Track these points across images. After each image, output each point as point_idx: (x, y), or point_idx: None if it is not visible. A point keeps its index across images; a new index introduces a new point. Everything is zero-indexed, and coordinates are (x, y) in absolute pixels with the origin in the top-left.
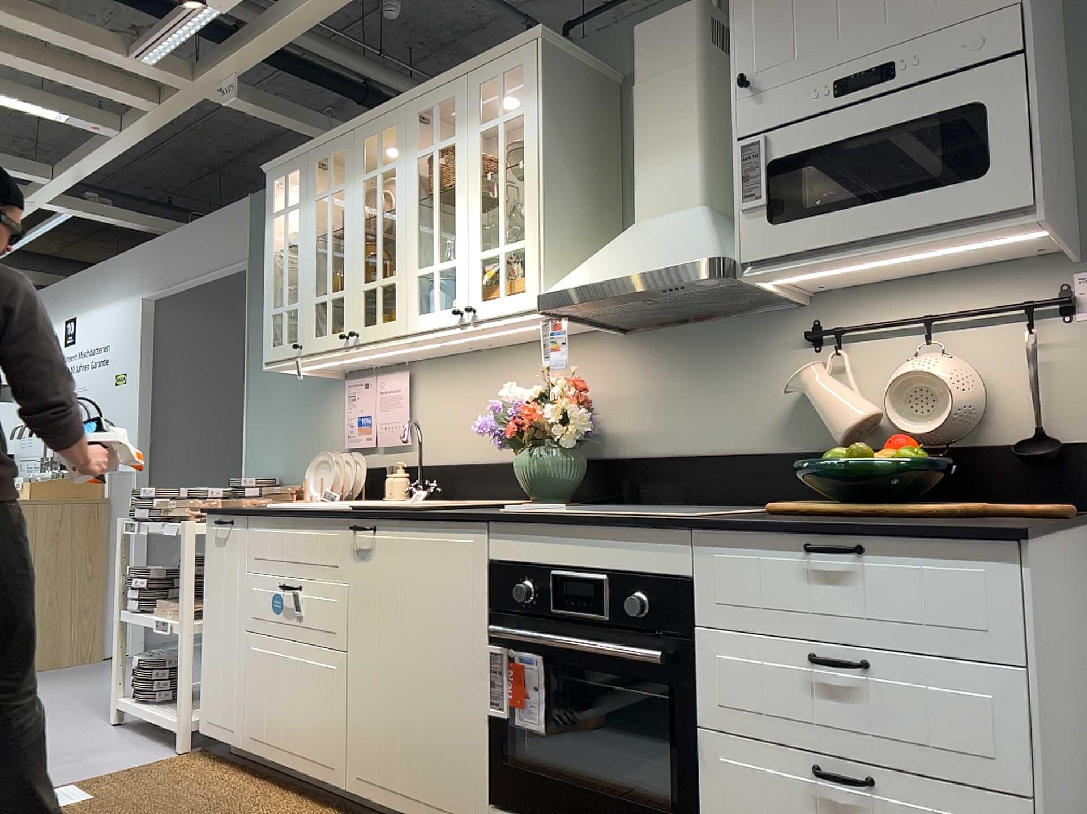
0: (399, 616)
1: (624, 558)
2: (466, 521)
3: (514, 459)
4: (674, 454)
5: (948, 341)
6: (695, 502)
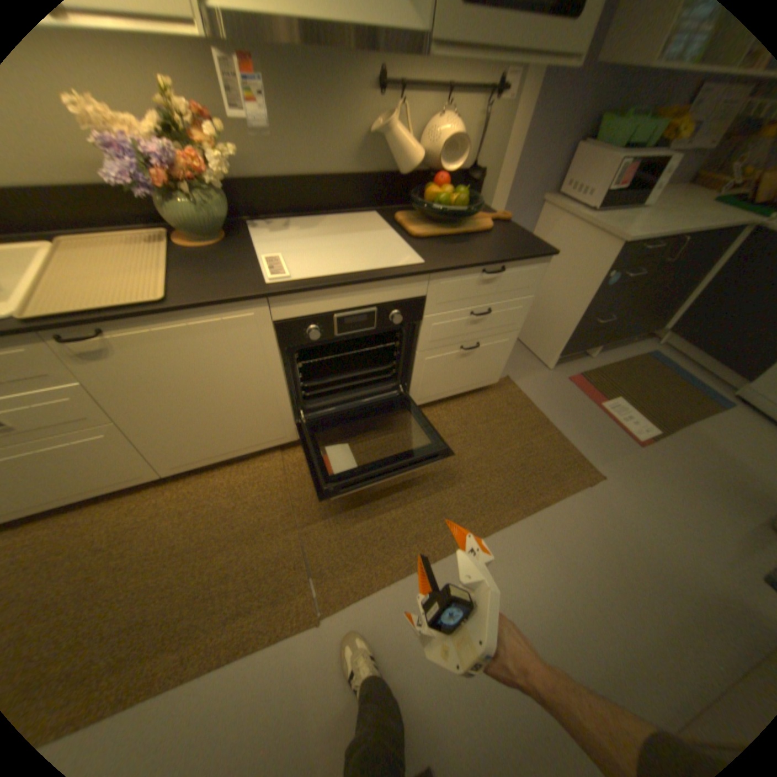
0: (177, 381)
1: (386, 296)
2: (244, 301)
3: (153, 201)
4: (278, 173)
5: (452, 101)
6: (300, 210)
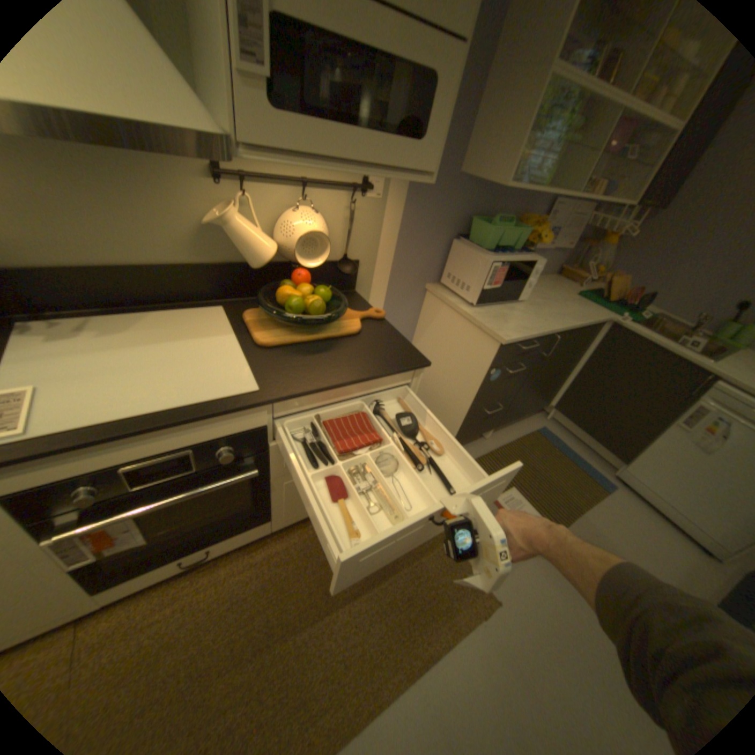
0: None
1: (205, 434)
2: None
3: None
4: (71, 264)
5: (309, 196)
6: (114, 305)
